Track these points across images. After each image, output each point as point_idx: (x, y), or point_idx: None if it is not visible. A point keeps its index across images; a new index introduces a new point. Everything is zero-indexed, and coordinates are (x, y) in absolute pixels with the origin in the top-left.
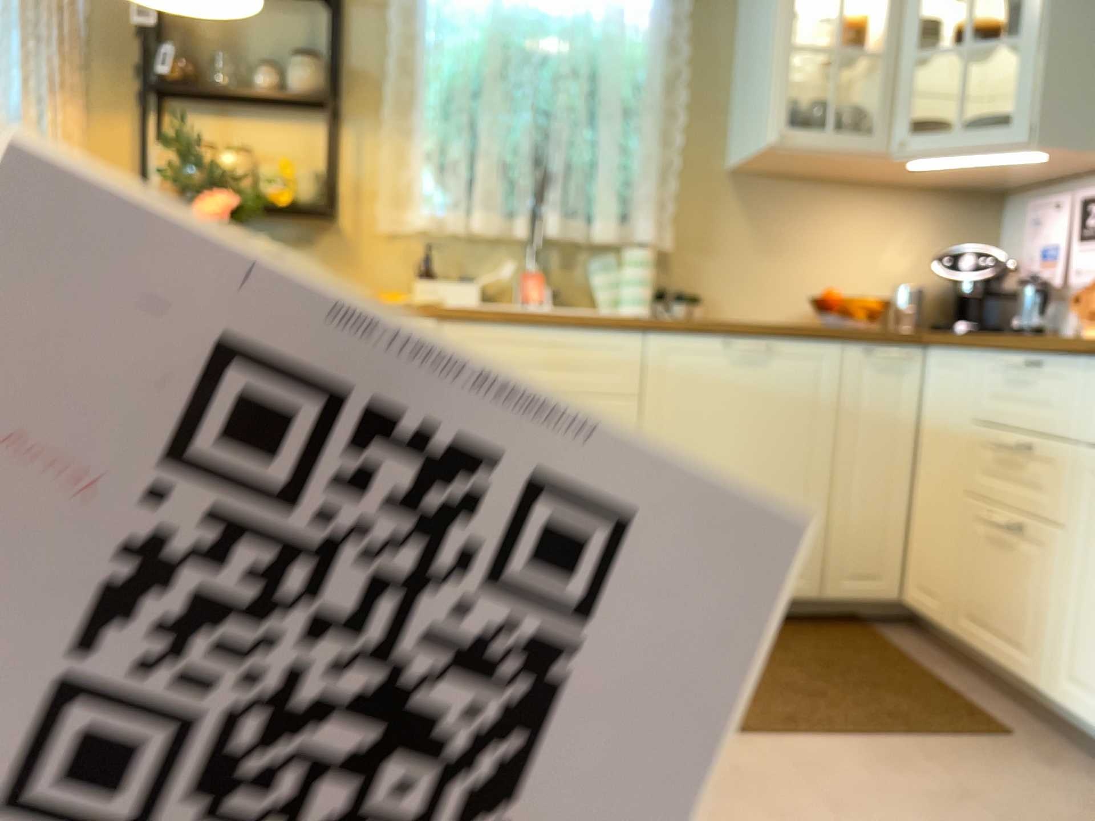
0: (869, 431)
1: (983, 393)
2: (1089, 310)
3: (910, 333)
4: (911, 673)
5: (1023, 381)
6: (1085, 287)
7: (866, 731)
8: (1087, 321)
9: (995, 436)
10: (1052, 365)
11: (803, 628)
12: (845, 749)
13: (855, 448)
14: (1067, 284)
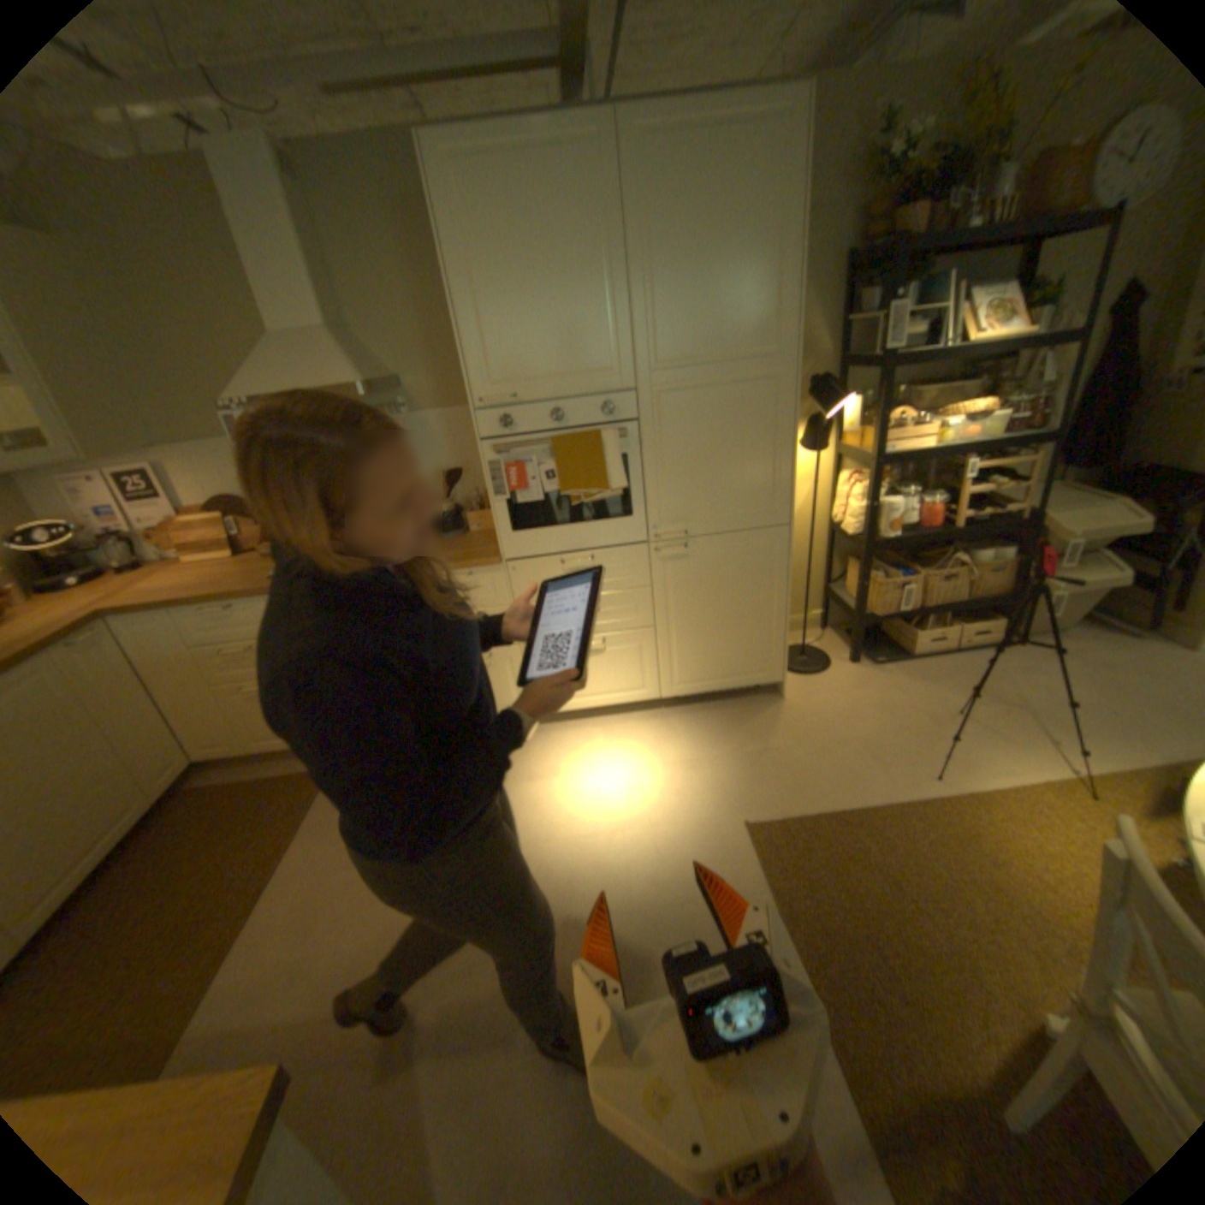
0: (106, 693)
1: (185, 632)
2: (164, 544)
3: (85, 617)
4: (250, 789)
5: (217, 618)
6: (142, 529)
7: (291, 829)
8: (168, 551)
9: (213, 651)
10: (236, 604)
11: (154, 830)
12: (299, 845)
13: (105, 708)
14: (123, 528)
